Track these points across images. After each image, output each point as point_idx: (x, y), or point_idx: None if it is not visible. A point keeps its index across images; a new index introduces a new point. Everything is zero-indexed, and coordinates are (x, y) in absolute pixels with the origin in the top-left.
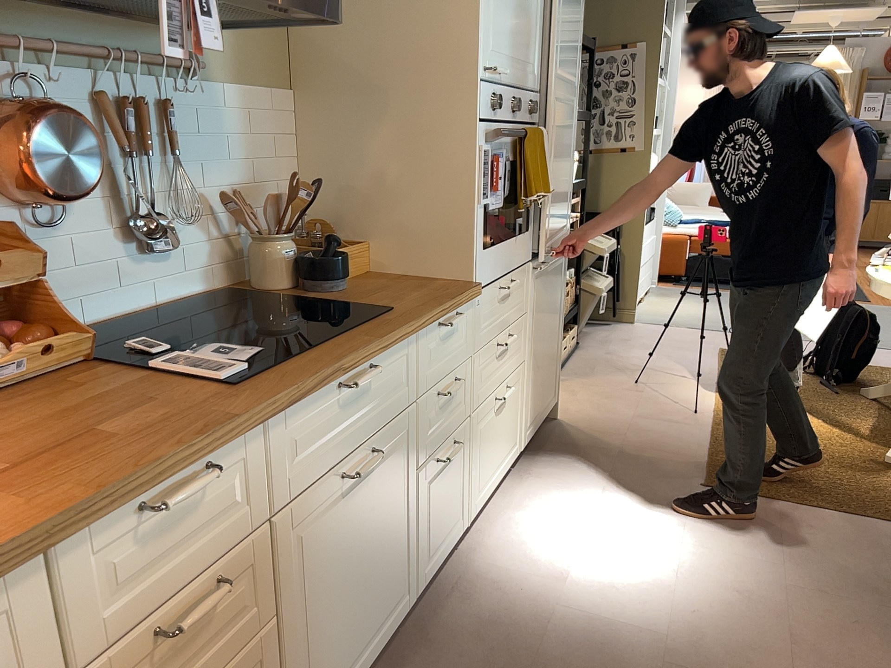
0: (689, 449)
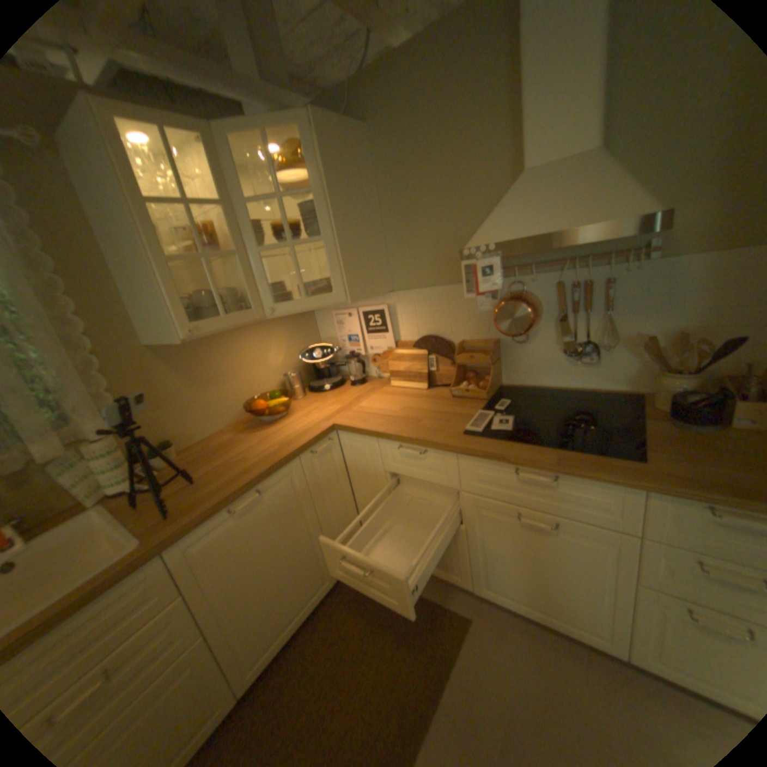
0: None
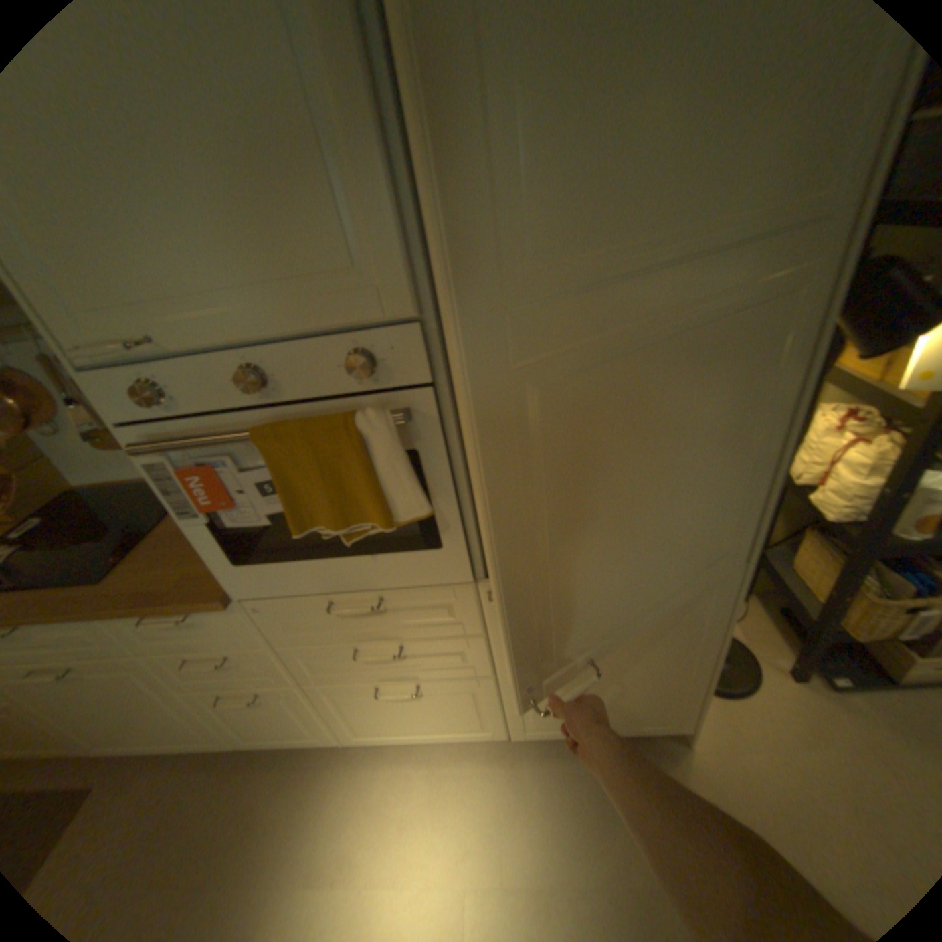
0: None
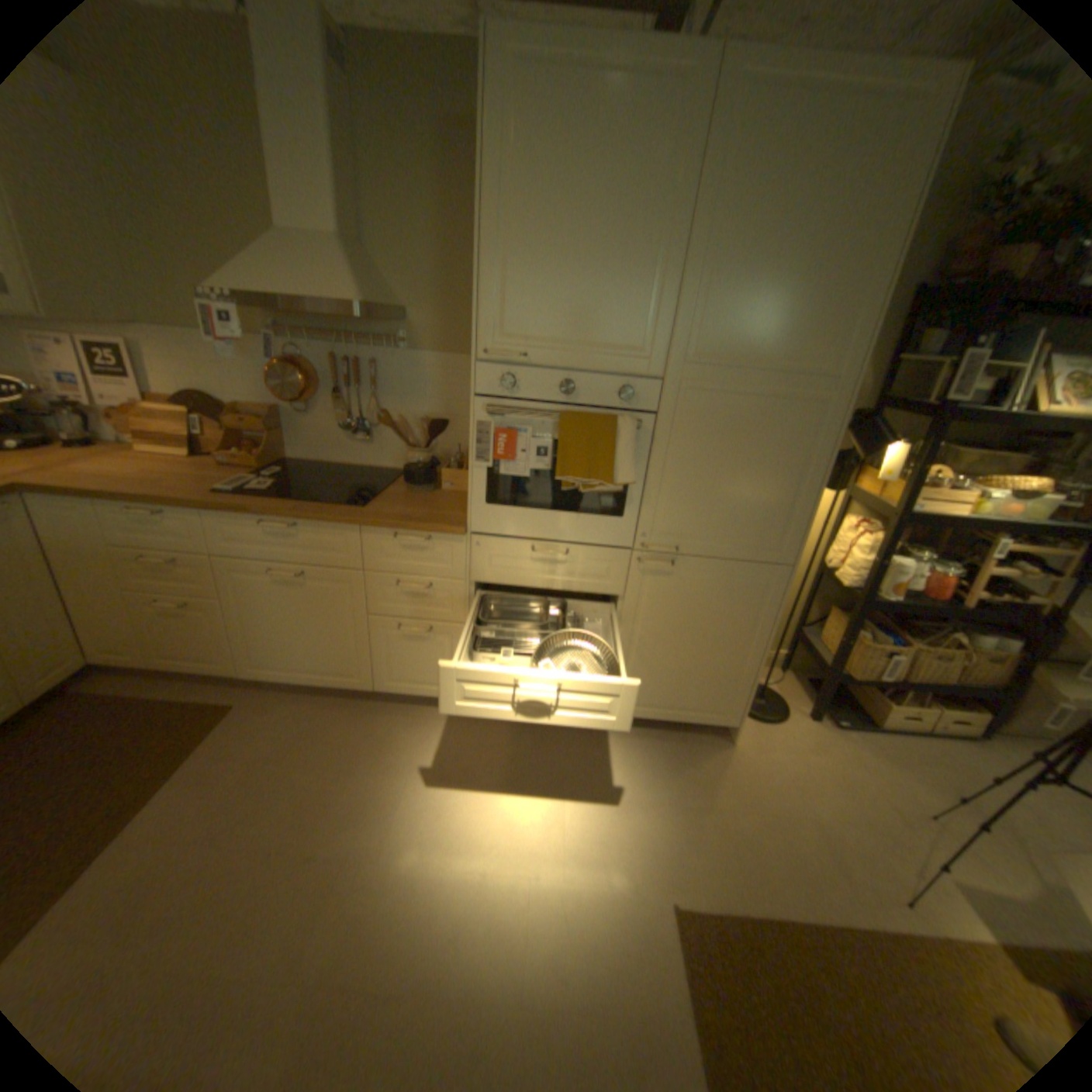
0: (772, 895)
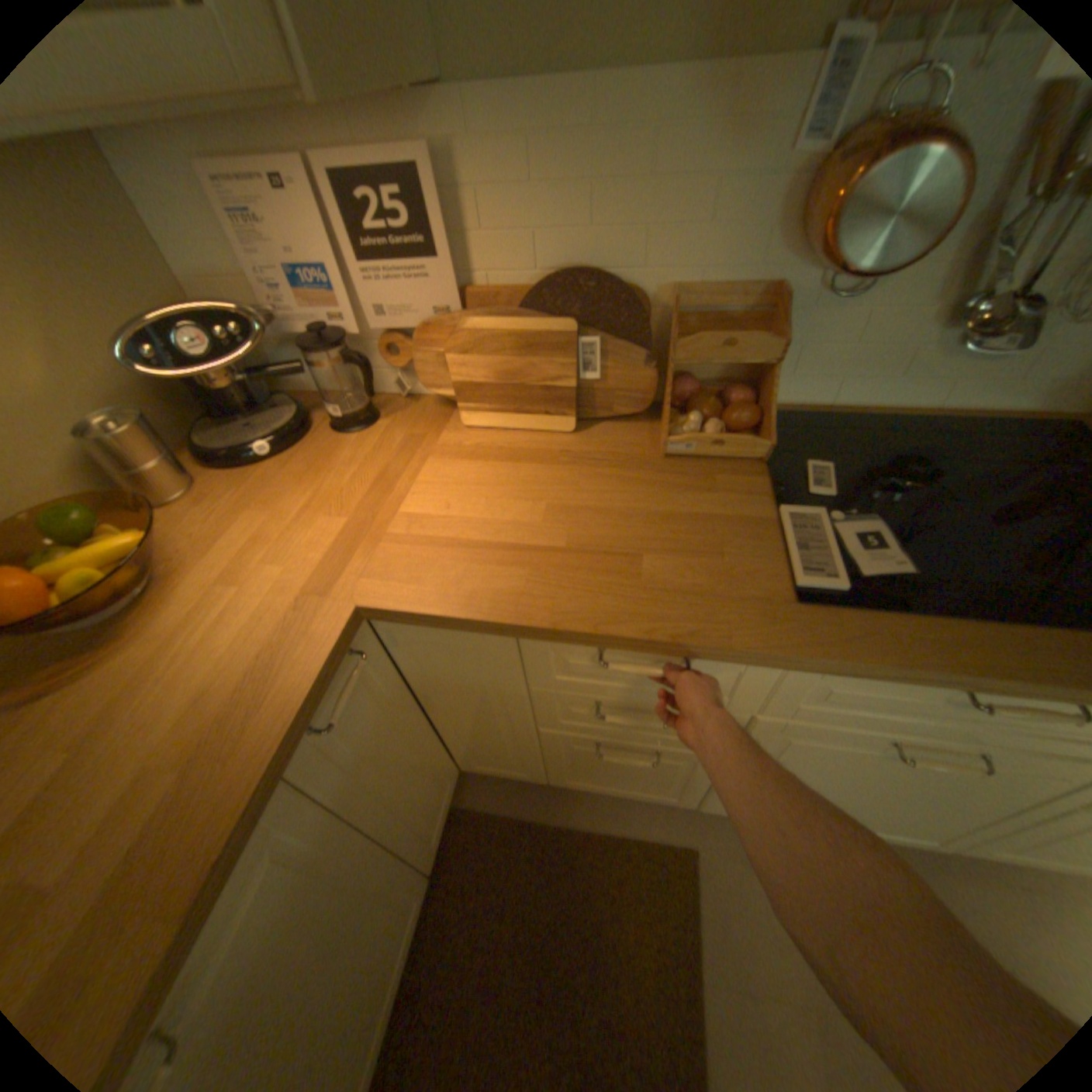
0: None
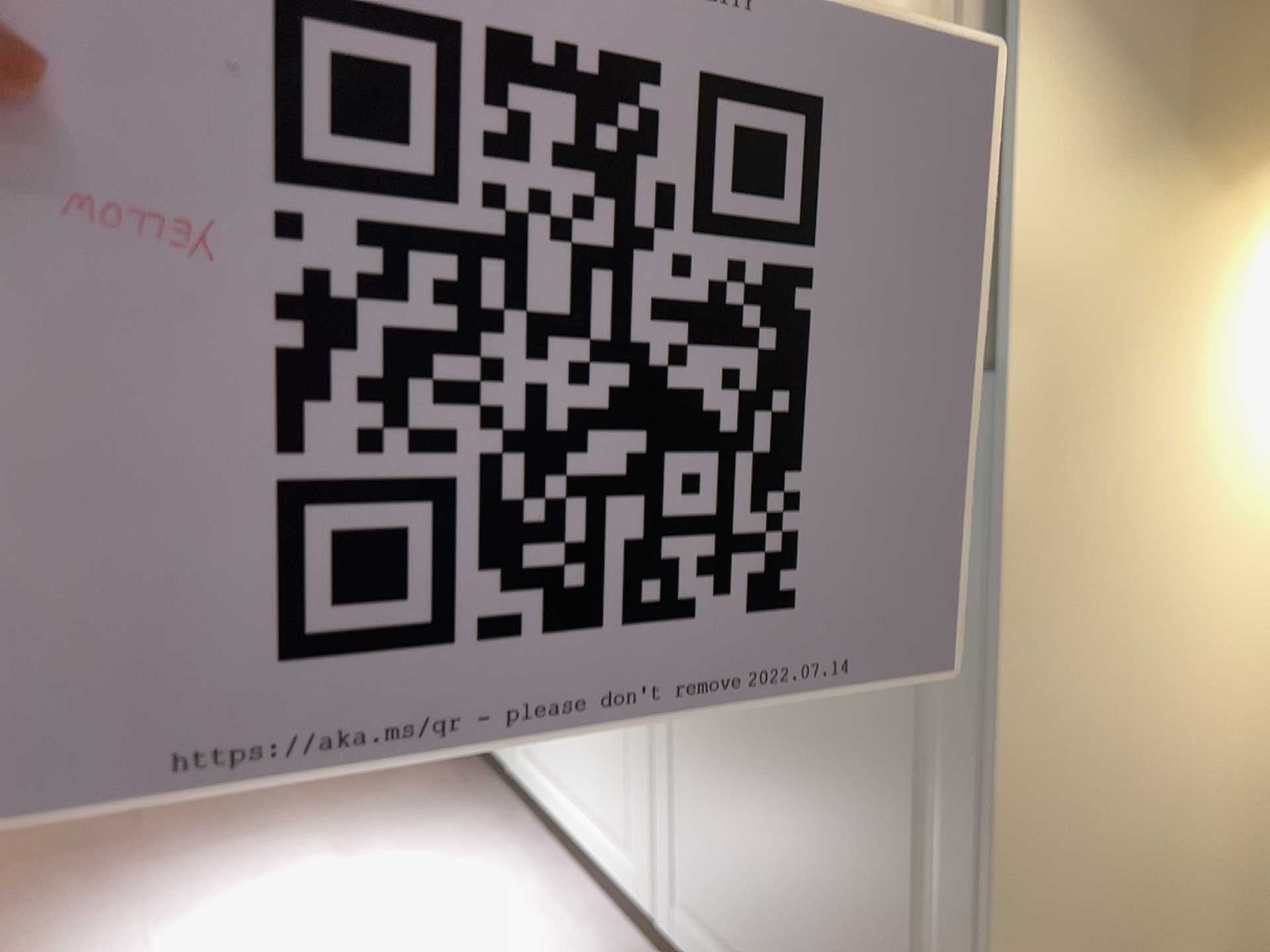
0: None
